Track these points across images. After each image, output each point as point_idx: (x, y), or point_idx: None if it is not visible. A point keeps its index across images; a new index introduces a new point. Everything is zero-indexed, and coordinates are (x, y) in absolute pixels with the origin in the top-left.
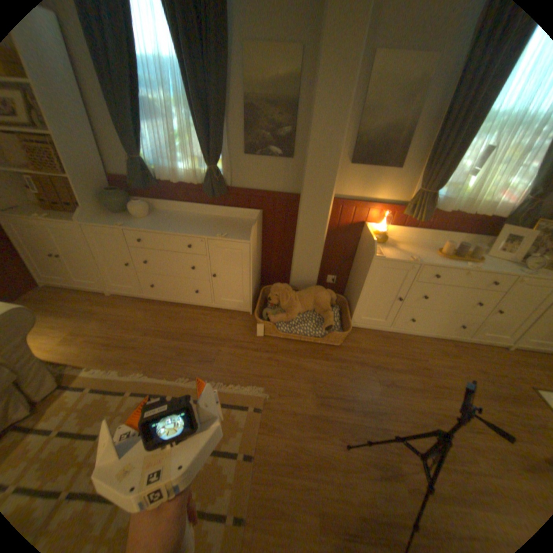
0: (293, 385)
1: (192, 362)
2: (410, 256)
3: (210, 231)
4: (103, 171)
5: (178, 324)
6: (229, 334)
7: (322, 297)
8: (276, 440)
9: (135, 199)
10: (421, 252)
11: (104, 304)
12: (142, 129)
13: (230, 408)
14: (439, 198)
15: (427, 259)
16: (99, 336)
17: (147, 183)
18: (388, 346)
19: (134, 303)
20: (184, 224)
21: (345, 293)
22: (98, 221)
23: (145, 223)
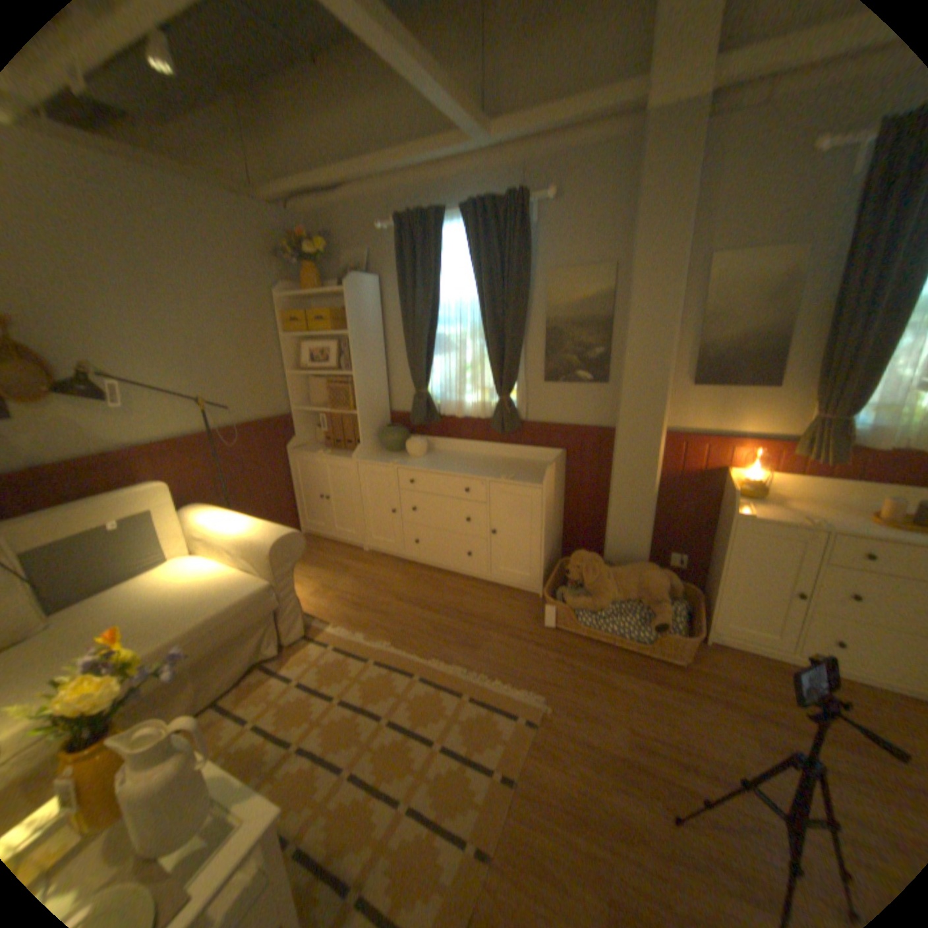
0: (594, 706)
1: (451, 642)
2: (807, 518)
3: (494, 473)
4: (388, 408)
5: (440, 594)
6: (505, 617)
7: (654, 579)
8: (553, 773)
9: (415, 436)
10: (835, 515)
11: (360, 559)
12: (433, 363)
13: (492, 710)
14: (861, 428)
15: (844, 525)
16: (351, 592)
17: (430, 418)
18: (789, 688)
19: (392, 563)
20: (464, 464)
21: (707, 588)
22: (375, 459)
23: (421, 462)
